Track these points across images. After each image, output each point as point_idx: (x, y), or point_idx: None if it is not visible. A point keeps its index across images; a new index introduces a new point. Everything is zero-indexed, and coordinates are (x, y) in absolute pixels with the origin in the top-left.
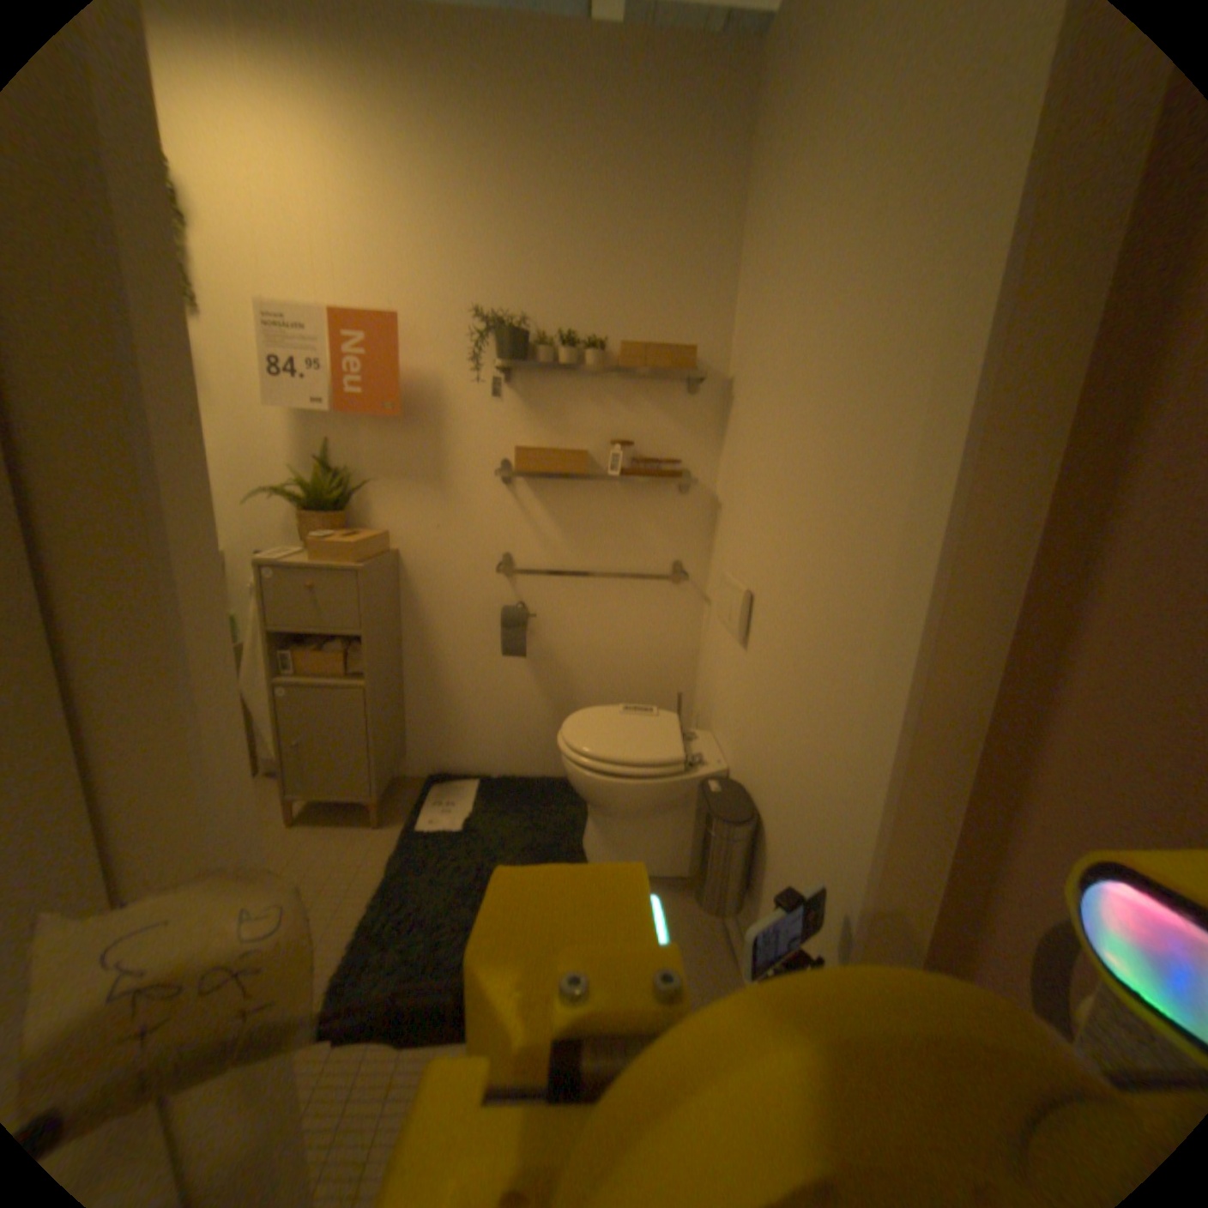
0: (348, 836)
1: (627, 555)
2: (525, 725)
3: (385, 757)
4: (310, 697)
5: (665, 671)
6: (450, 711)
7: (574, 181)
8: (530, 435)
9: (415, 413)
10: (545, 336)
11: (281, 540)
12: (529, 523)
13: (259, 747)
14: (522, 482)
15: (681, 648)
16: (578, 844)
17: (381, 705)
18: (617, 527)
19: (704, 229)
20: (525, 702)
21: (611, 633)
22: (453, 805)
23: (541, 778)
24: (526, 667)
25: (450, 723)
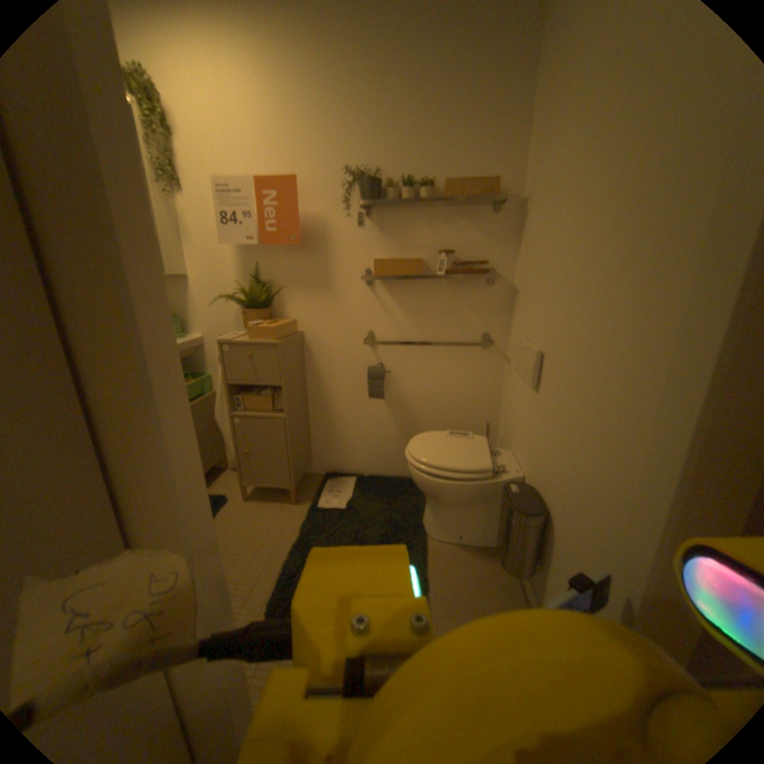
0: (277, 508)
1: (450, 330)
2: (384, 443)
3: (298, 461)
4: (252, 424)
5: (477, 409)
6: (337, 434)
7: (411, 67)
8: (384, 251)
9: (310, 242)
10: (392, 181)
11: (234, 328)
12: (384, 311)
13: (227, 453)
14: (378, 283)
15: (488, 392)
16: (419, 521)
17: (294, 429)
18: (444, 311)
19: (506, 88)
20: (384, 428)
21: (440, 383)
22: (340, 492)
23: (395, 477)
24: (384, 406)
25: (337, 441)
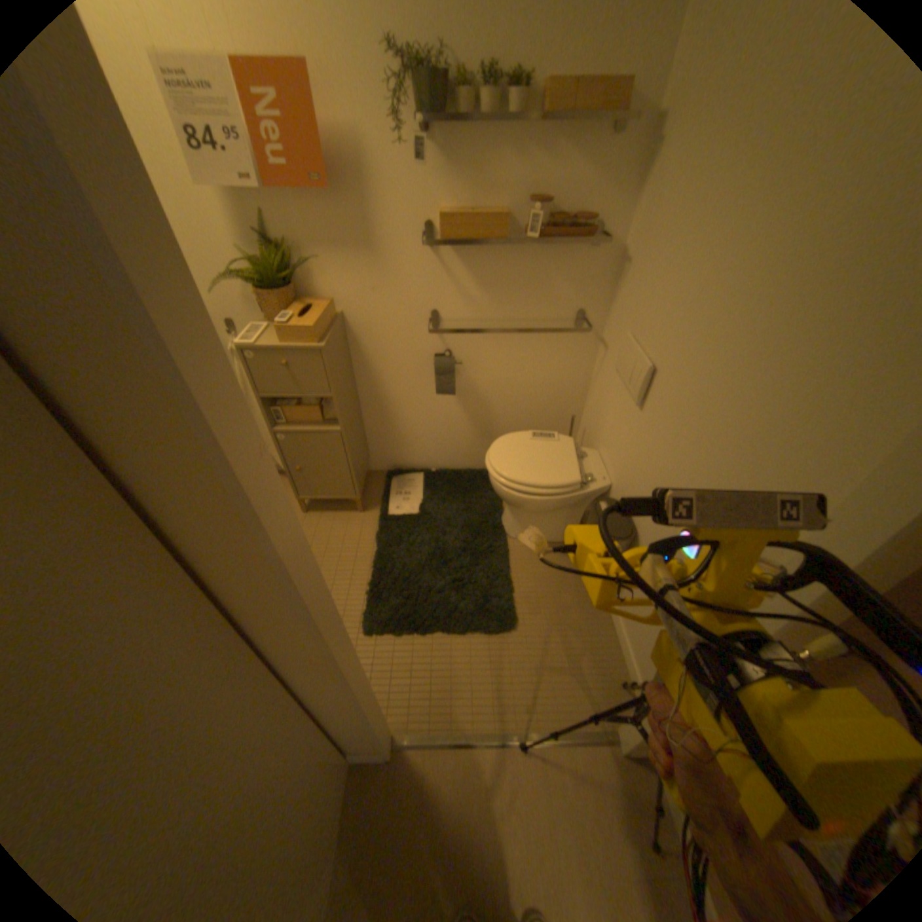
0: (343, 519)
1: (536, 309)
2: (451, 438)
3: (358, 471)
4: (300, 441)
5: (559, 399)
6: (396, 431)
7: None
8: (449, 197)
9: (337, 179)
10: (463, 75)
11: (242, 309)
12: (450, 285)
13: None
14: (443, 246)
15: (574, 381)
16: (496, 523)
17: (351, 440)
18: (529, 285)
19: None
20: (451, 424)
21: (519, 372)
22: (408, 496)
23: (464, 472)
24: (451, 400)
25: (397, 439)
